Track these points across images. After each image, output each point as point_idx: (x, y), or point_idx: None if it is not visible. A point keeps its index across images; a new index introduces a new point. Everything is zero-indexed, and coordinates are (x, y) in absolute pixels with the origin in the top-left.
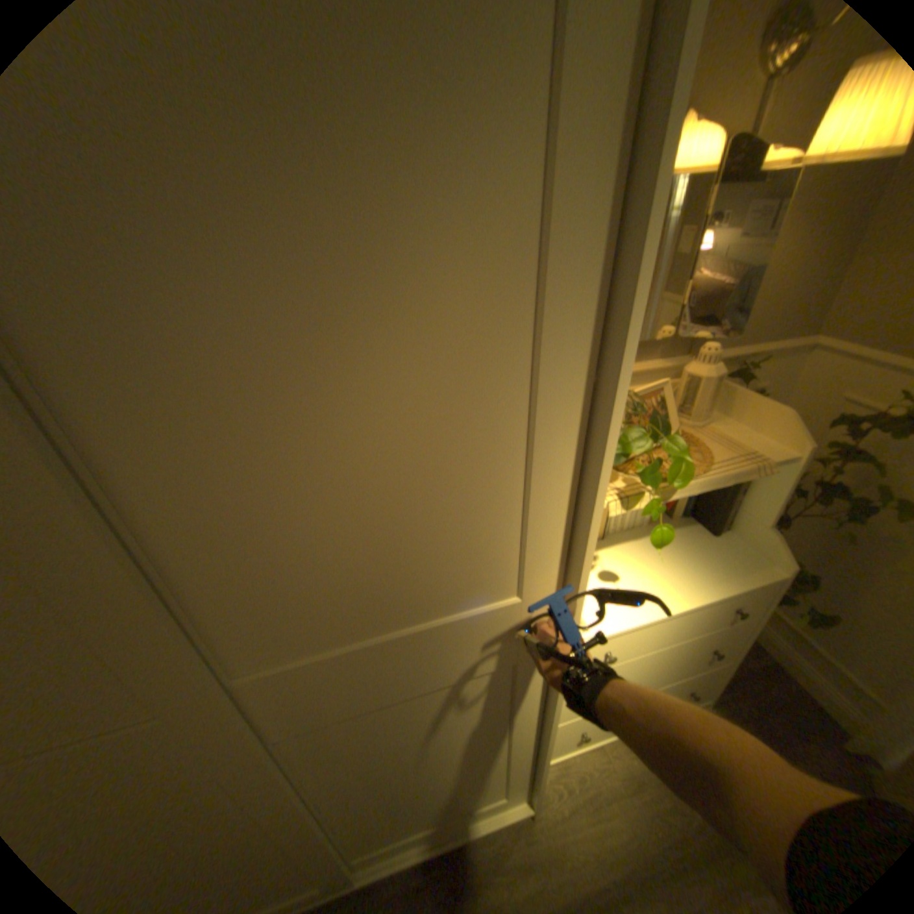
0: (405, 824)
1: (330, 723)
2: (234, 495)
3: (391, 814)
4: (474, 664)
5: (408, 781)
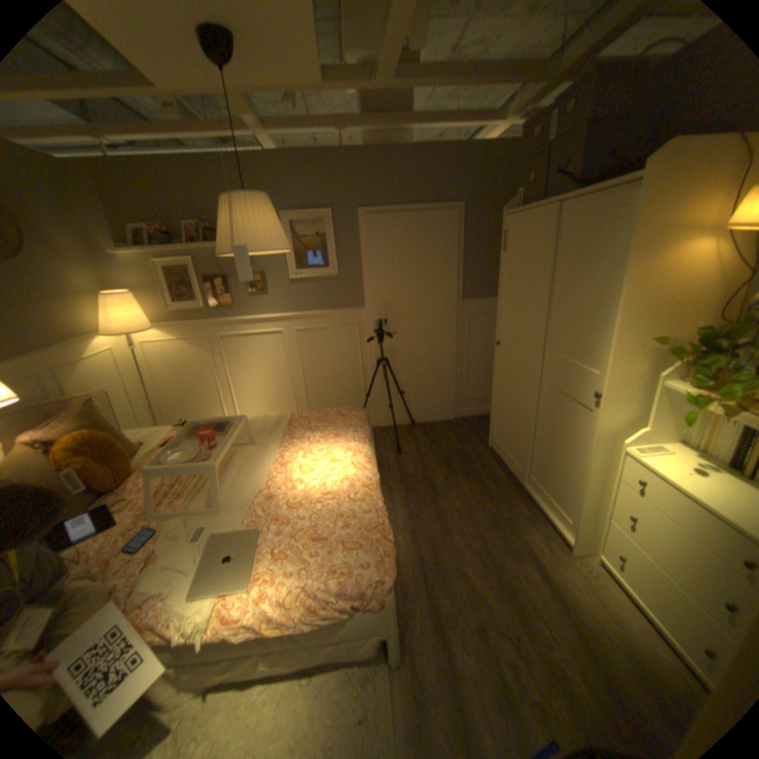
0: (548, 476)
1: (553, 385)
2: (564, 300)
3: (548, 461)
4: (583, 395)
5: (556, 445)
